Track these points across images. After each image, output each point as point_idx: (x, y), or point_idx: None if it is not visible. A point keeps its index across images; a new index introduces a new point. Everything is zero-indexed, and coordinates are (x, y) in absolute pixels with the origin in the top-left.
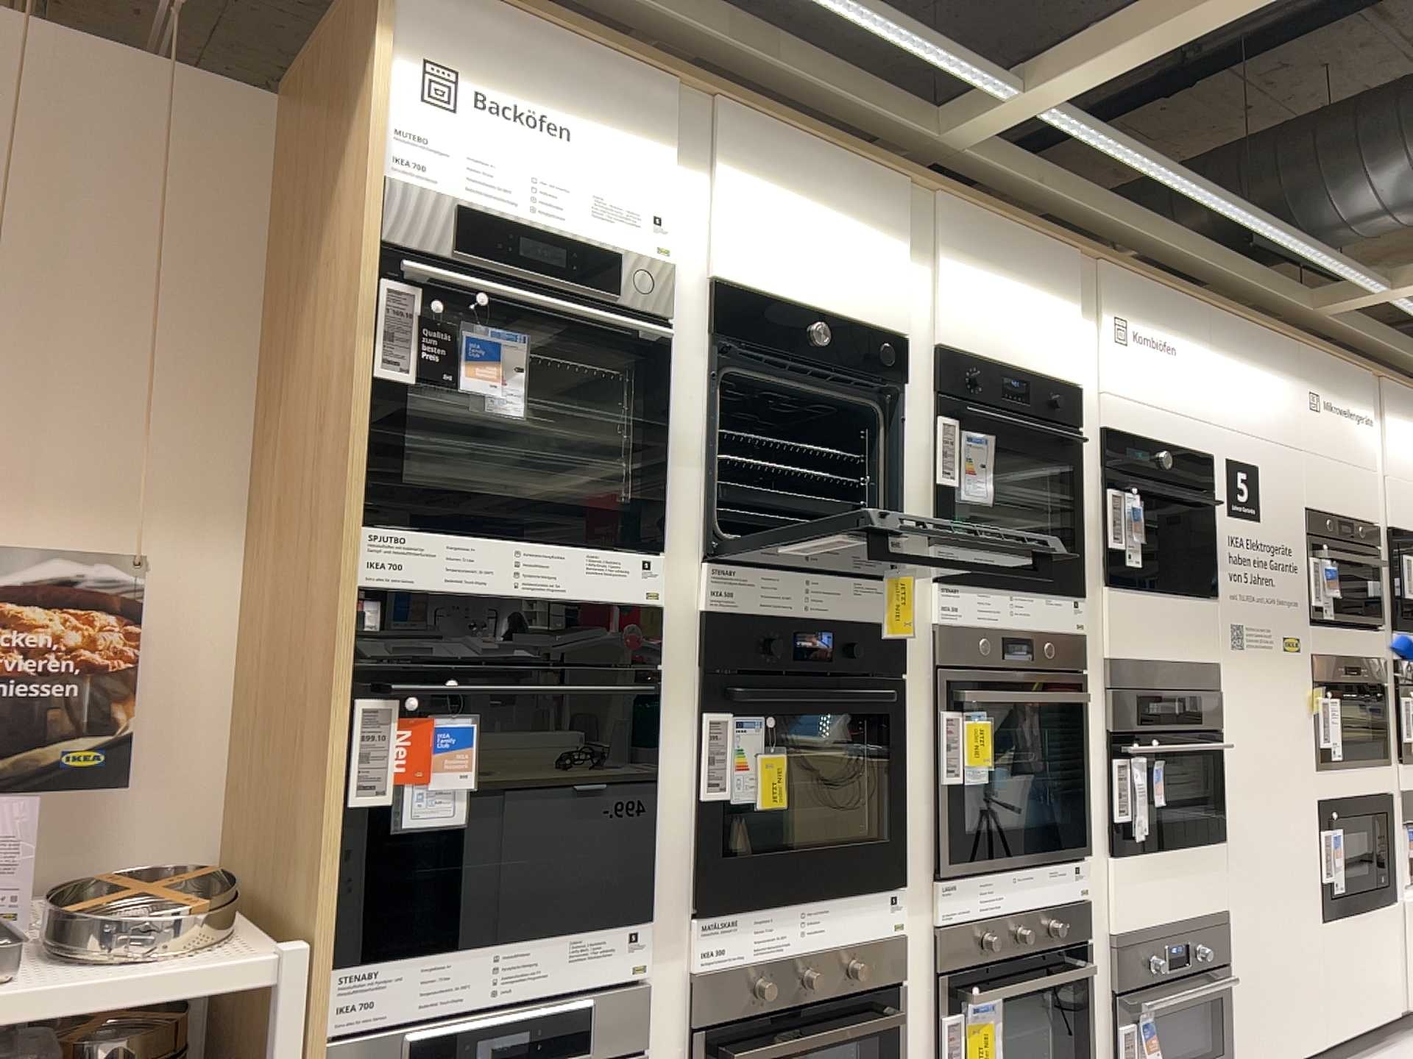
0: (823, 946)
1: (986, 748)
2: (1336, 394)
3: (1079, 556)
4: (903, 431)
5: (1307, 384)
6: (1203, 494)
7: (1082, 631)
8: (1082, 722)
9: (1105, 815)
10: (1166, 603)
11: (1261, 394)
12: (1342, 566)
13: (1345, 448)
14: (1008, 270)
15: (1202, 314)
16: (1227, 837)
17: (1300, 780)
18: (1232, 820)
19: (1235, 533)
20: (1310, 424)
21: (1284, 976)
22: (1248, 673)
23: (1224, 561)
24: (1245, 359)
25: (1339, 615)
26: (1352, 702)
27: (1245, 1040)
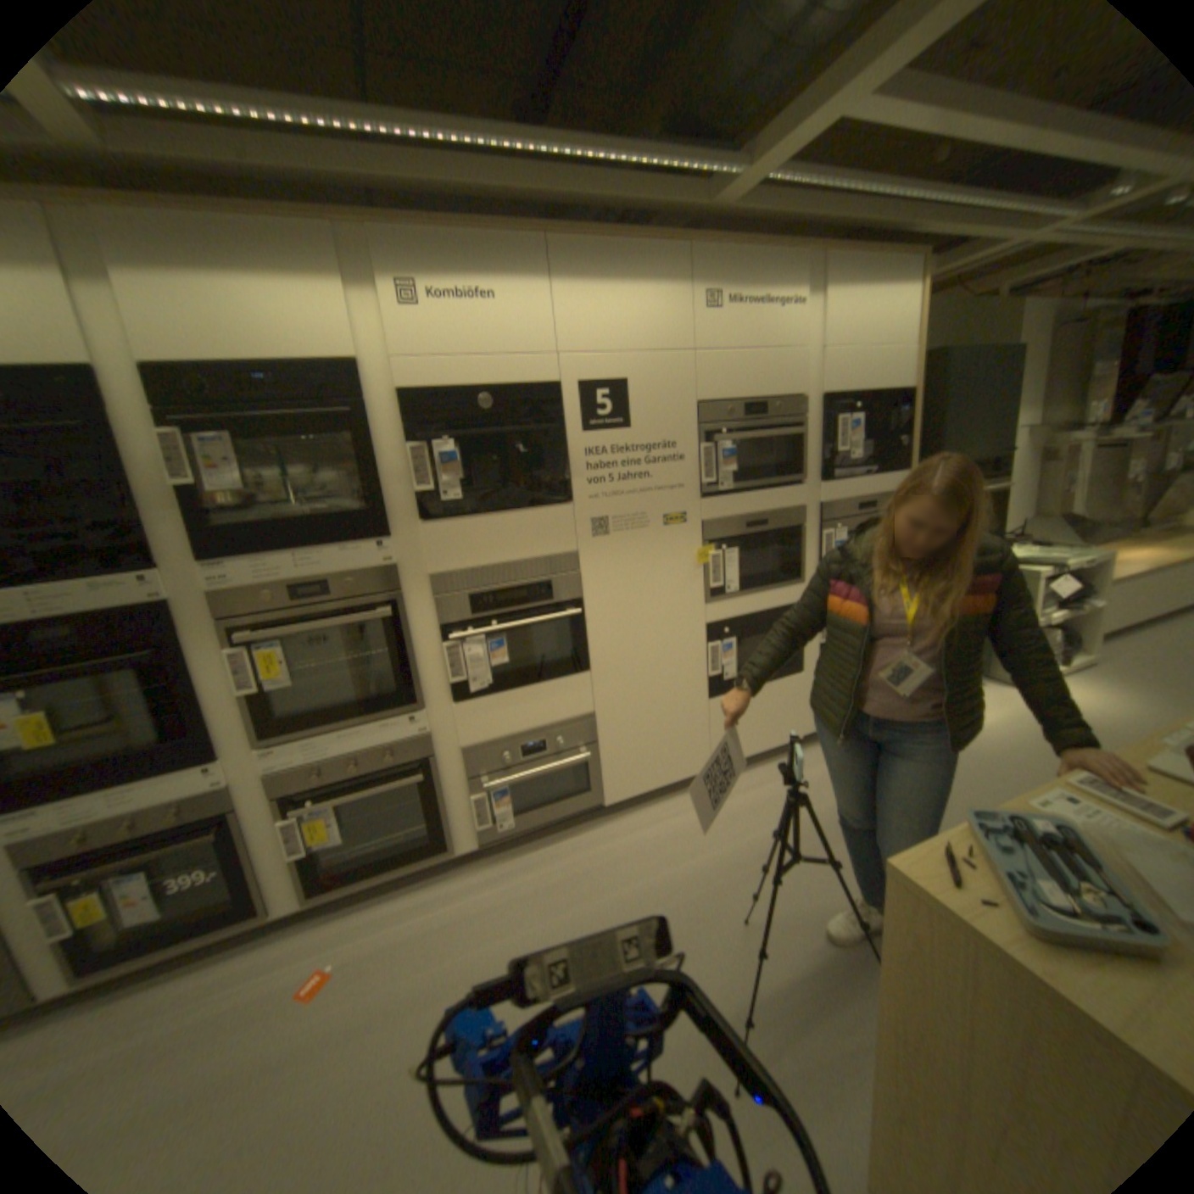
0: (135, 809)
1: (274, 668)
2: (755, 282)
3: (383, 506)
4: (112, 451)
5: (710, 281)
6: (540, 421)
7: (391, 563)
8: (399, 627)
9: (445, 680)
10: (501, 520)
11: (634, 307)
12: (756, 442)
13: (766, 334)
14: (220, 265)
15: (536, 244)
16: (593, 669)
17: (684, 616)
18: (597, 657)
19: (596, 444)
20: (711, 321)
21: (661, 740)
22: (617, 553)
23: (581, 472)
24: (609, 278)
25: (744, 484)
26: (758, 548)
27: (616, 782)
